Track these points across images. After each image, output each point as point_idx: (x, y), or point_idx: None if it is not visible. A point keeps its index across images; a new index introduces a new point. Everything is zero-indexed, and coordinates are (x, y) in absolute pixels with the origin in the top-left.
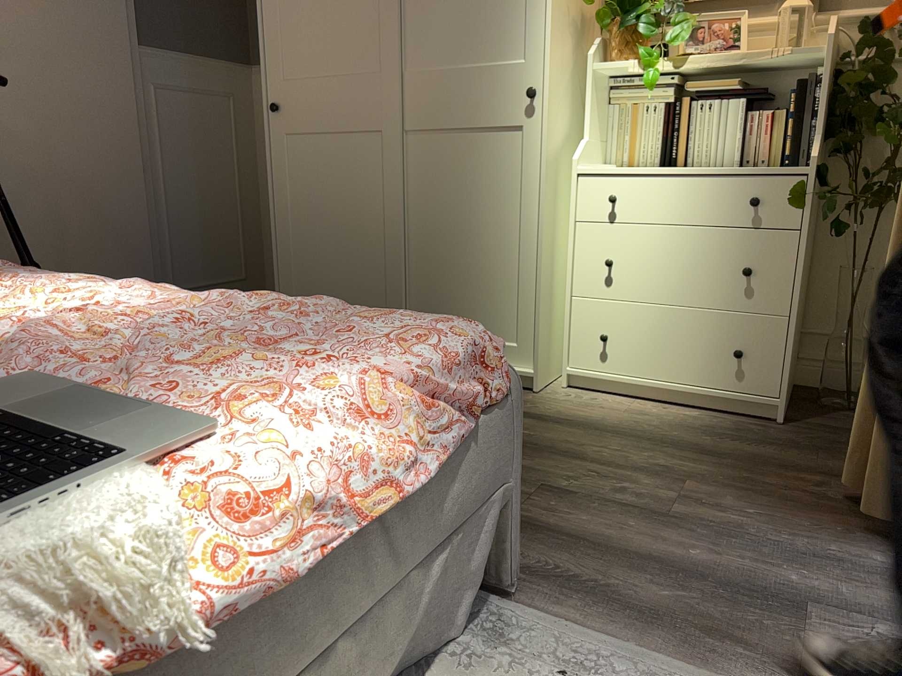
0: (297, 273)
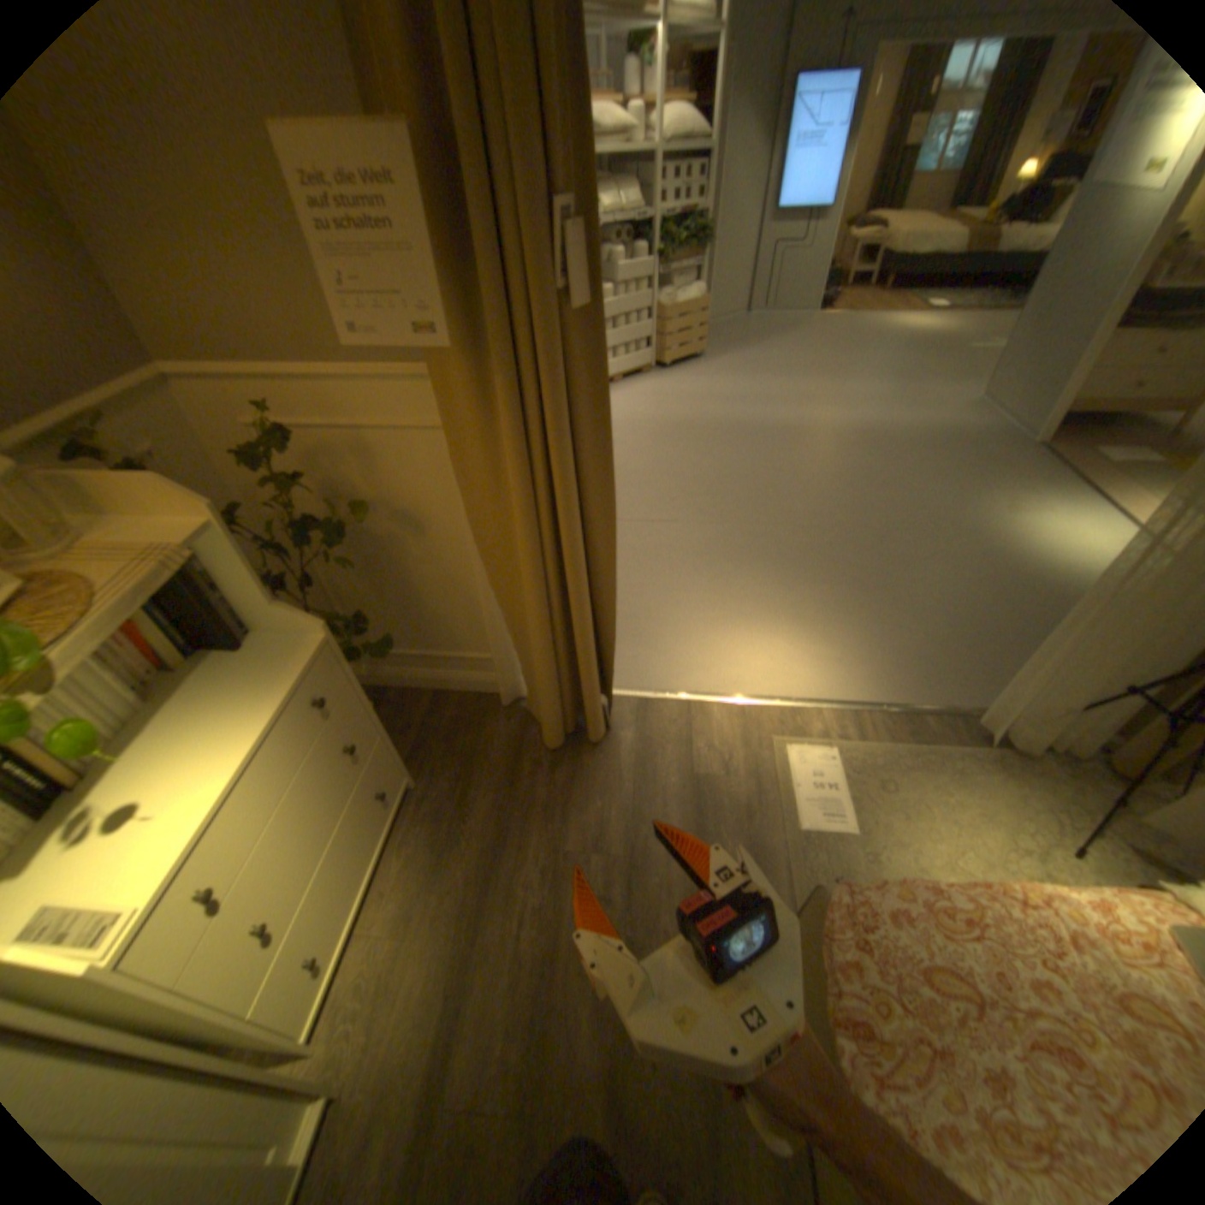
0: None
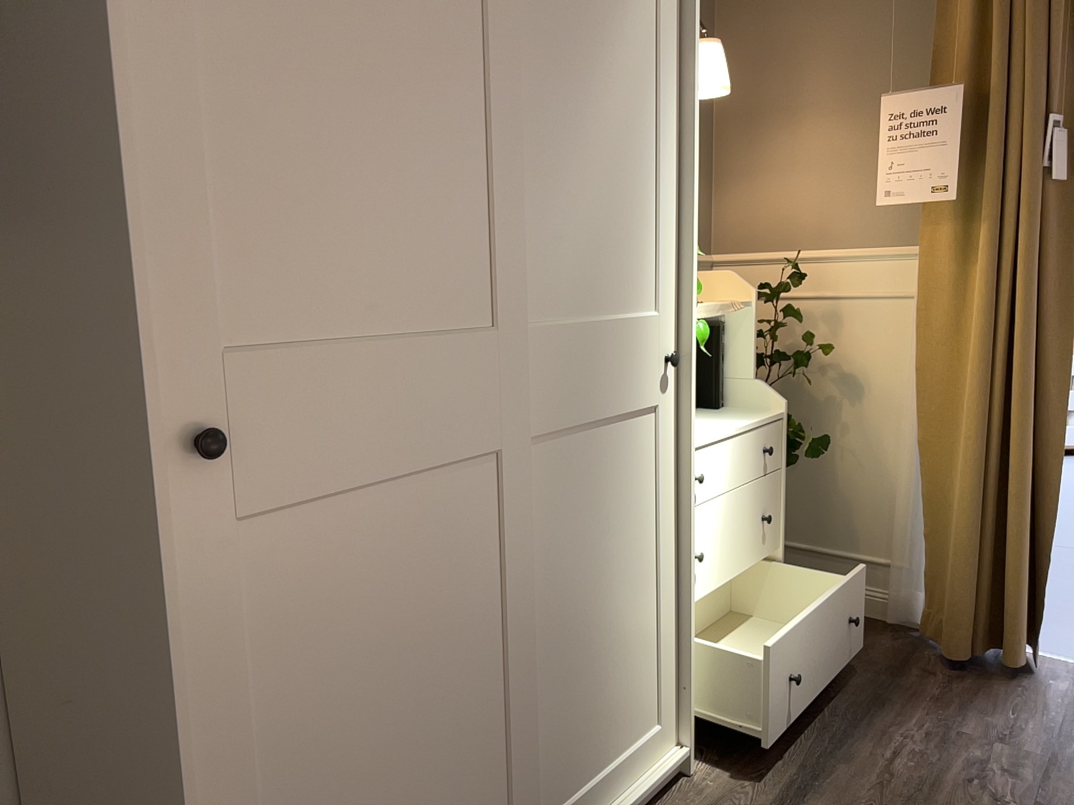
0: None
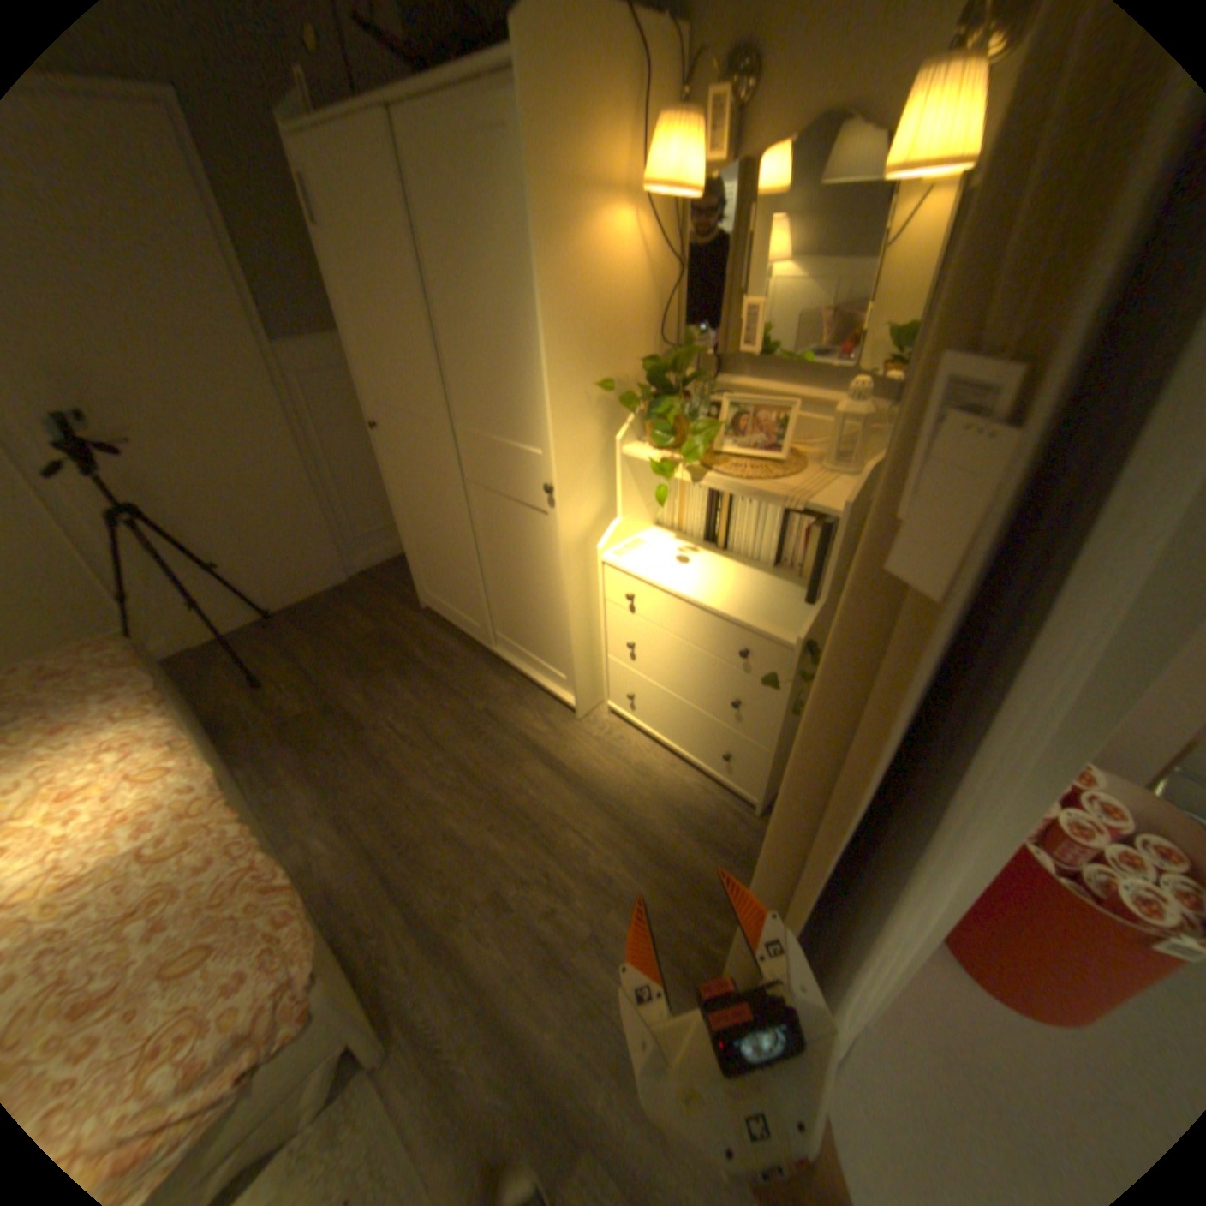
0: (421, 561)
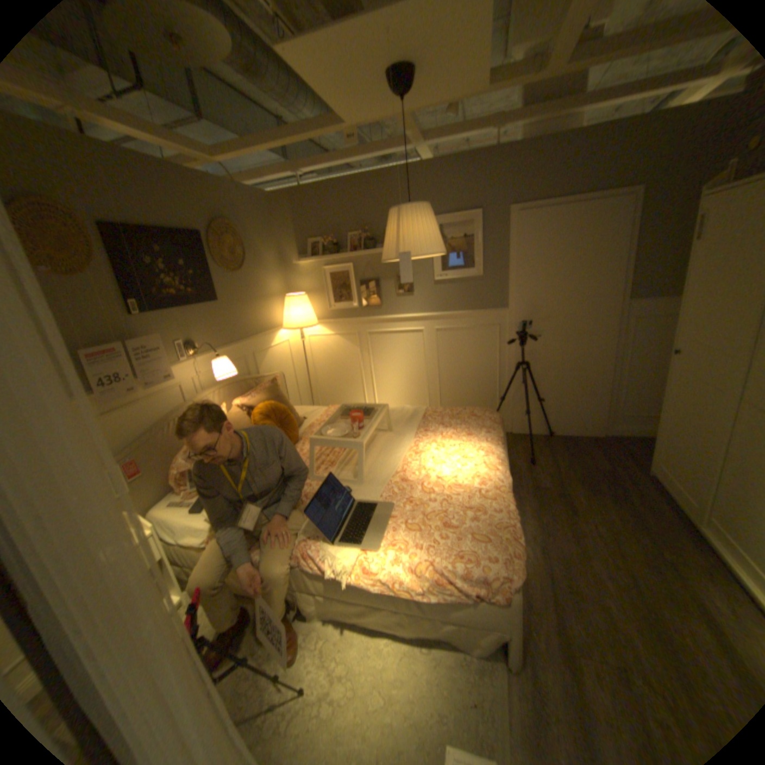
0: (667, 444)
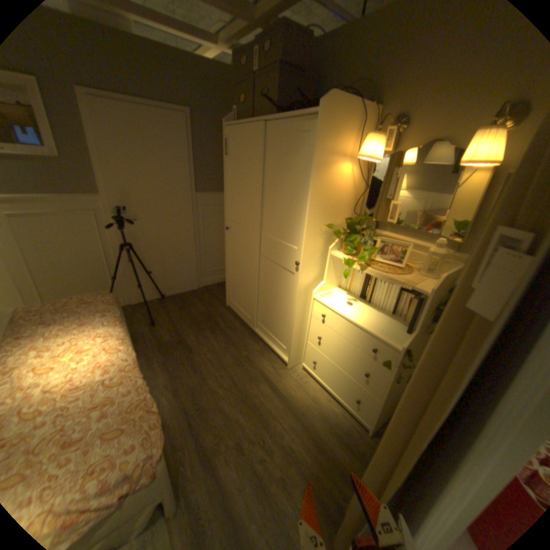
0: (231, 285)
